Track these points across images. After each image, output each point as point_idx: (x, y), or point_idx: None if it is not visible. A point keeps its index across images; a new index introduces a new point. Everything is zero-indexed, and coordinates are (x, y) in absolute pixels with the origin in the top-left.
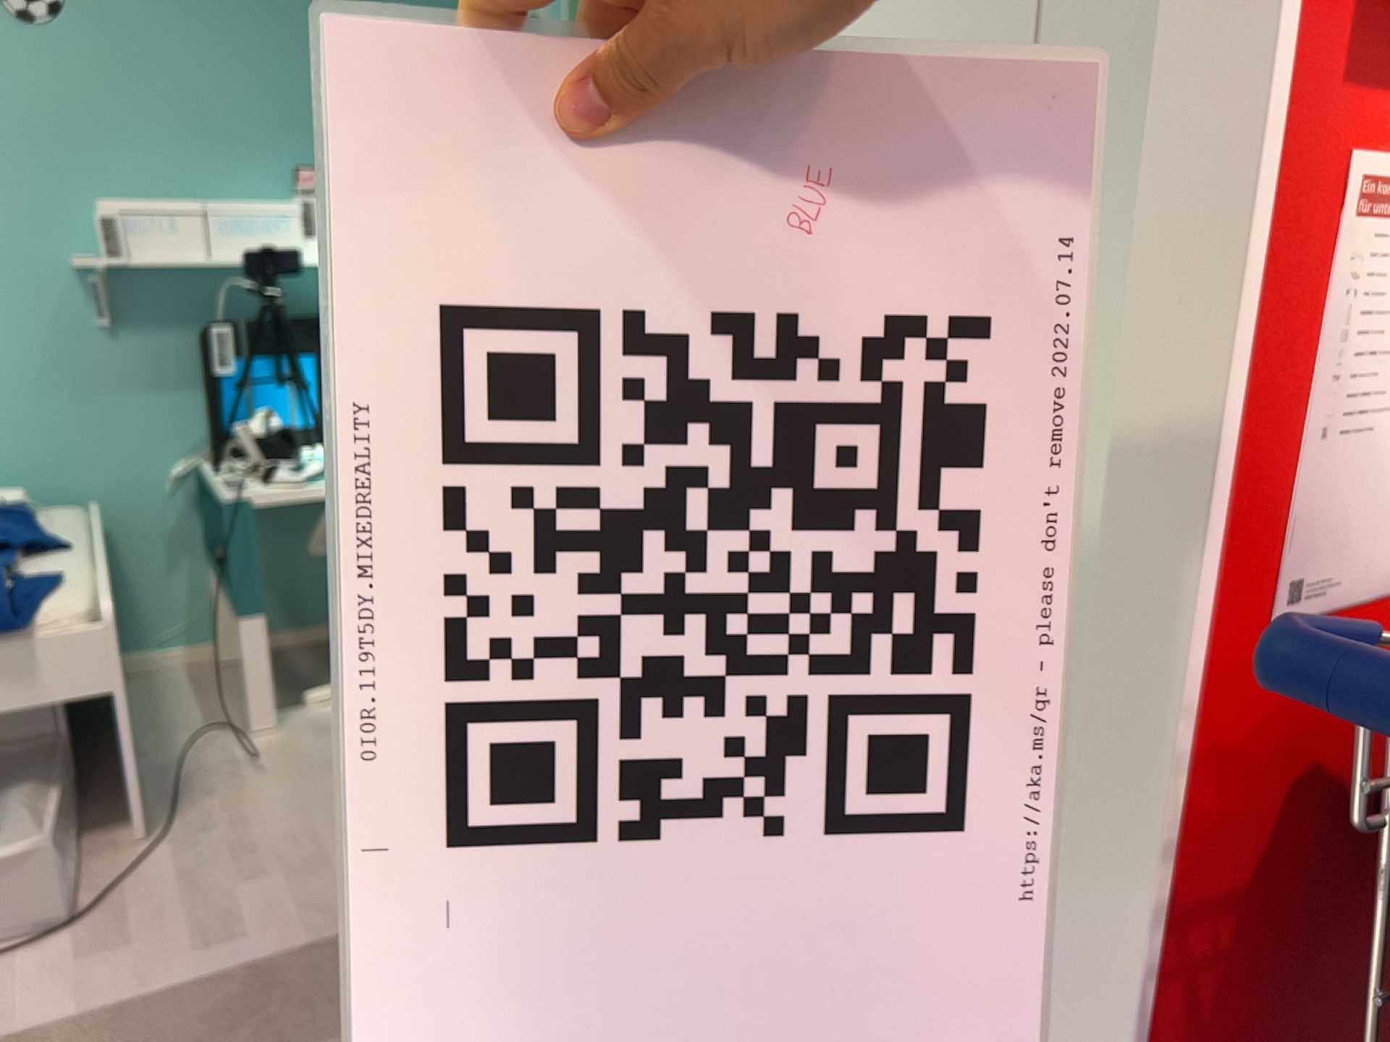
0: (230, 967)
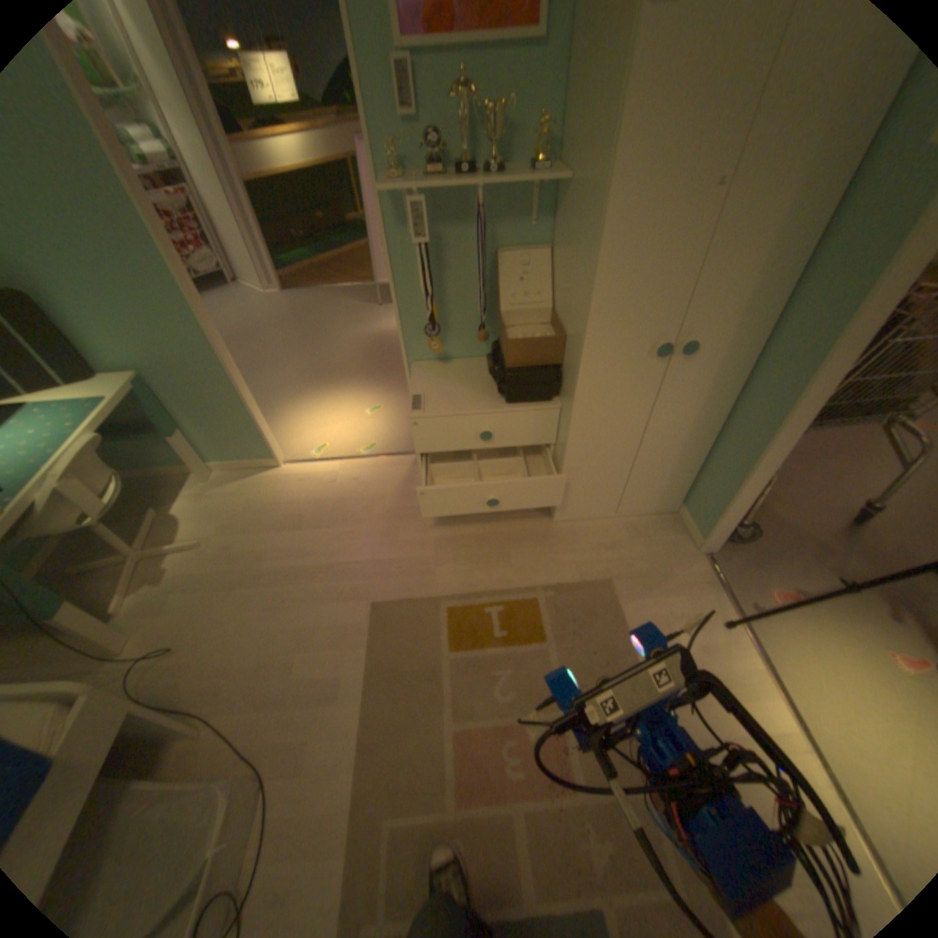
0: (357, 684)
